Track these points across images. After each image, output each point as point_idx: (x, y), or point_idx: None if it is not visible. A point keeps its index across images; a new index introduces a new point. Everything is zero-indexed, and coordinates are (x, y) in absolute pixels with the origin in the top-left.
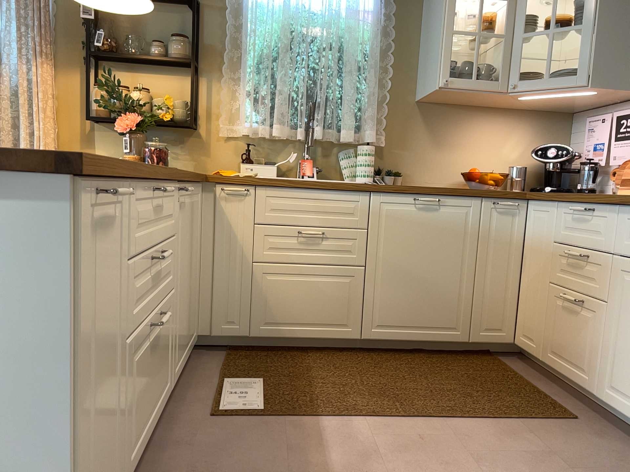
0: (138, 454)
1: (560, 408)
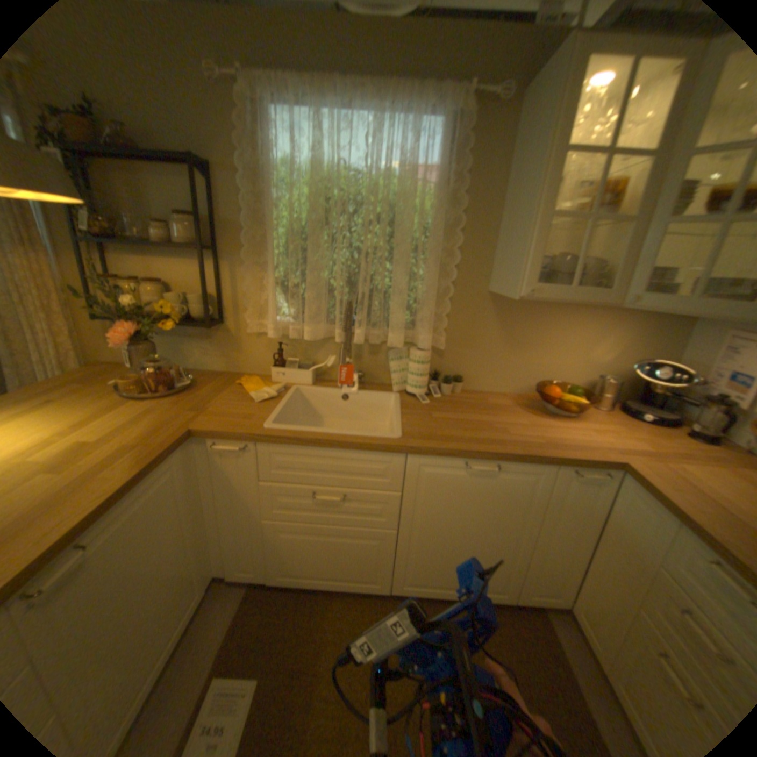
0: None
1: None
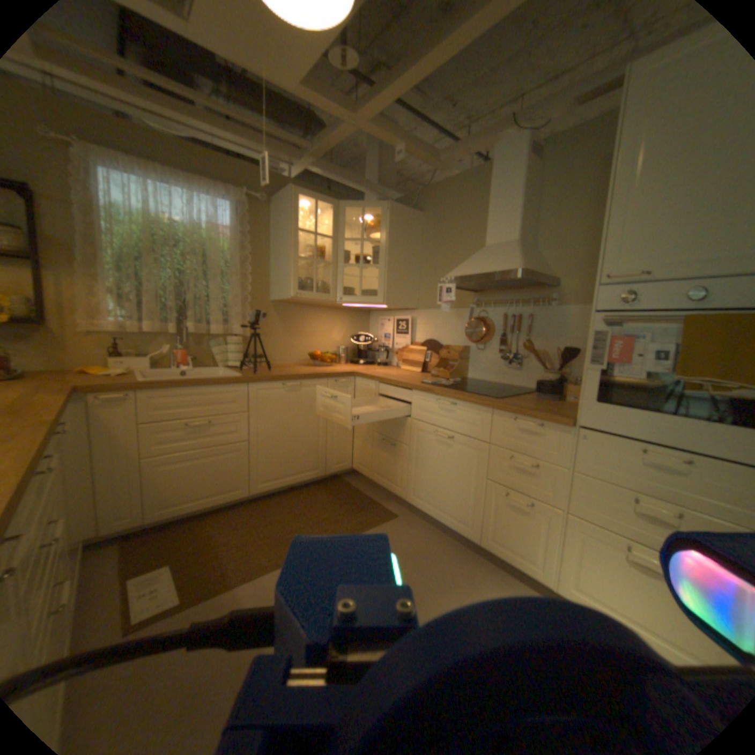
0: None
1: (386, 510)
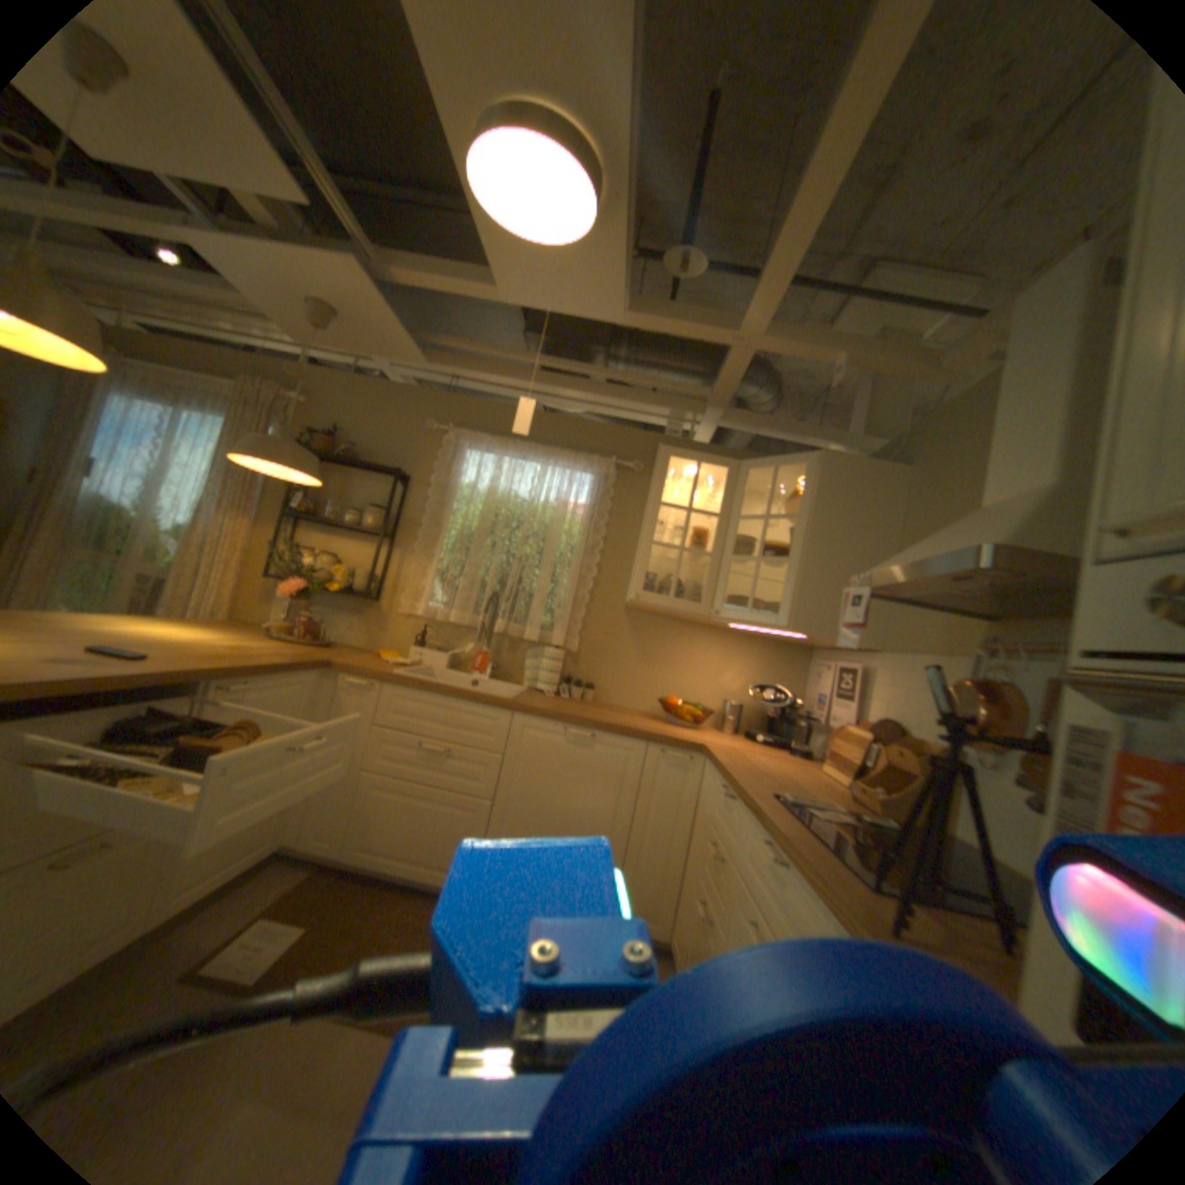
0: None
1: None
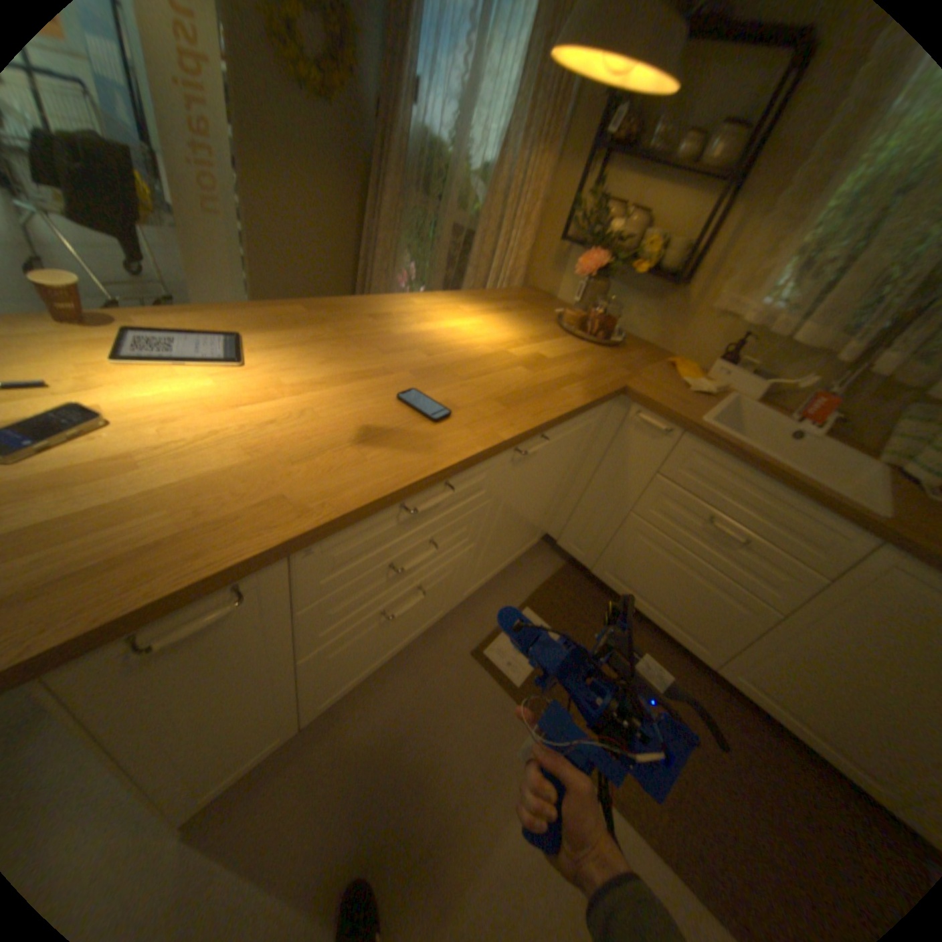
0: (359, 684)
1: None
